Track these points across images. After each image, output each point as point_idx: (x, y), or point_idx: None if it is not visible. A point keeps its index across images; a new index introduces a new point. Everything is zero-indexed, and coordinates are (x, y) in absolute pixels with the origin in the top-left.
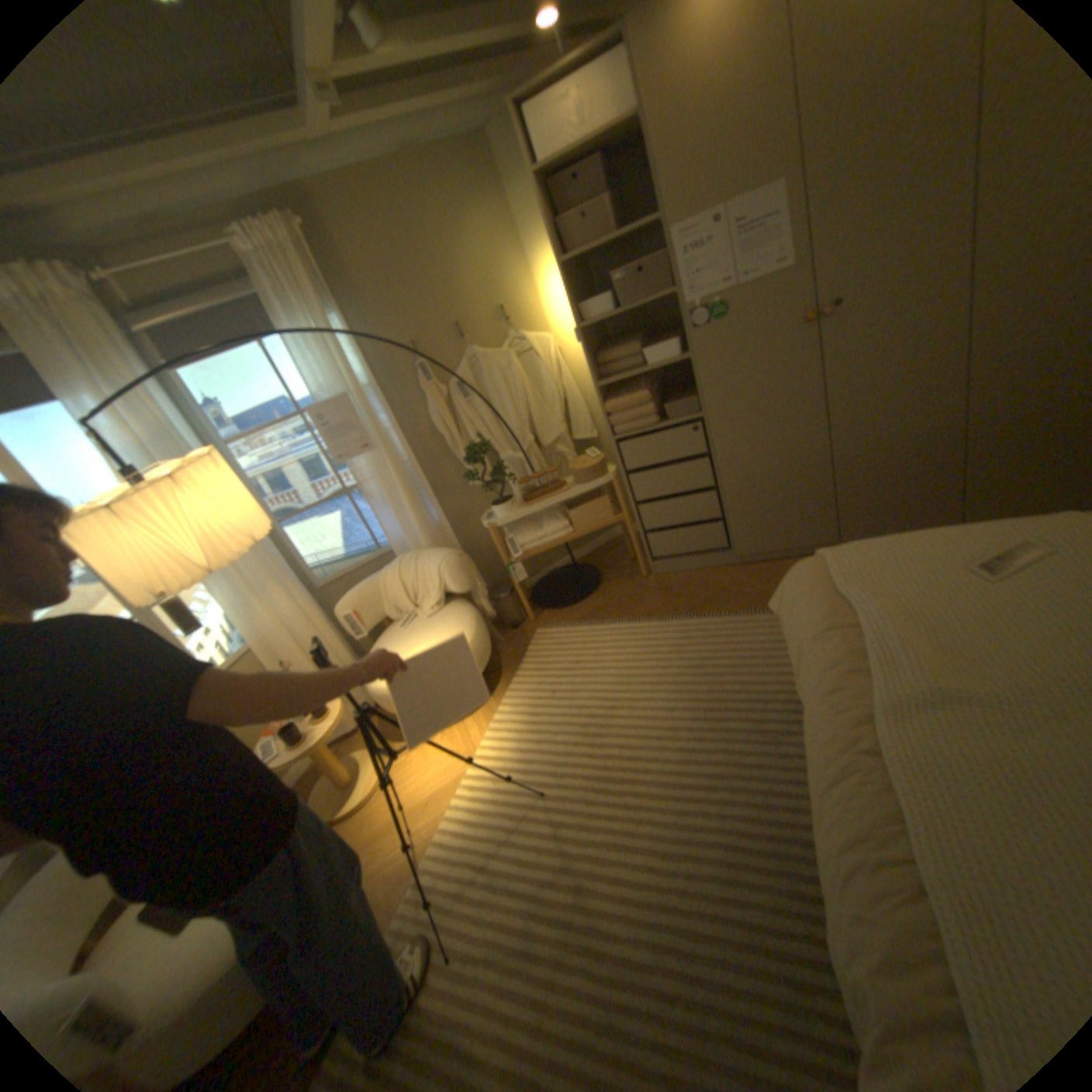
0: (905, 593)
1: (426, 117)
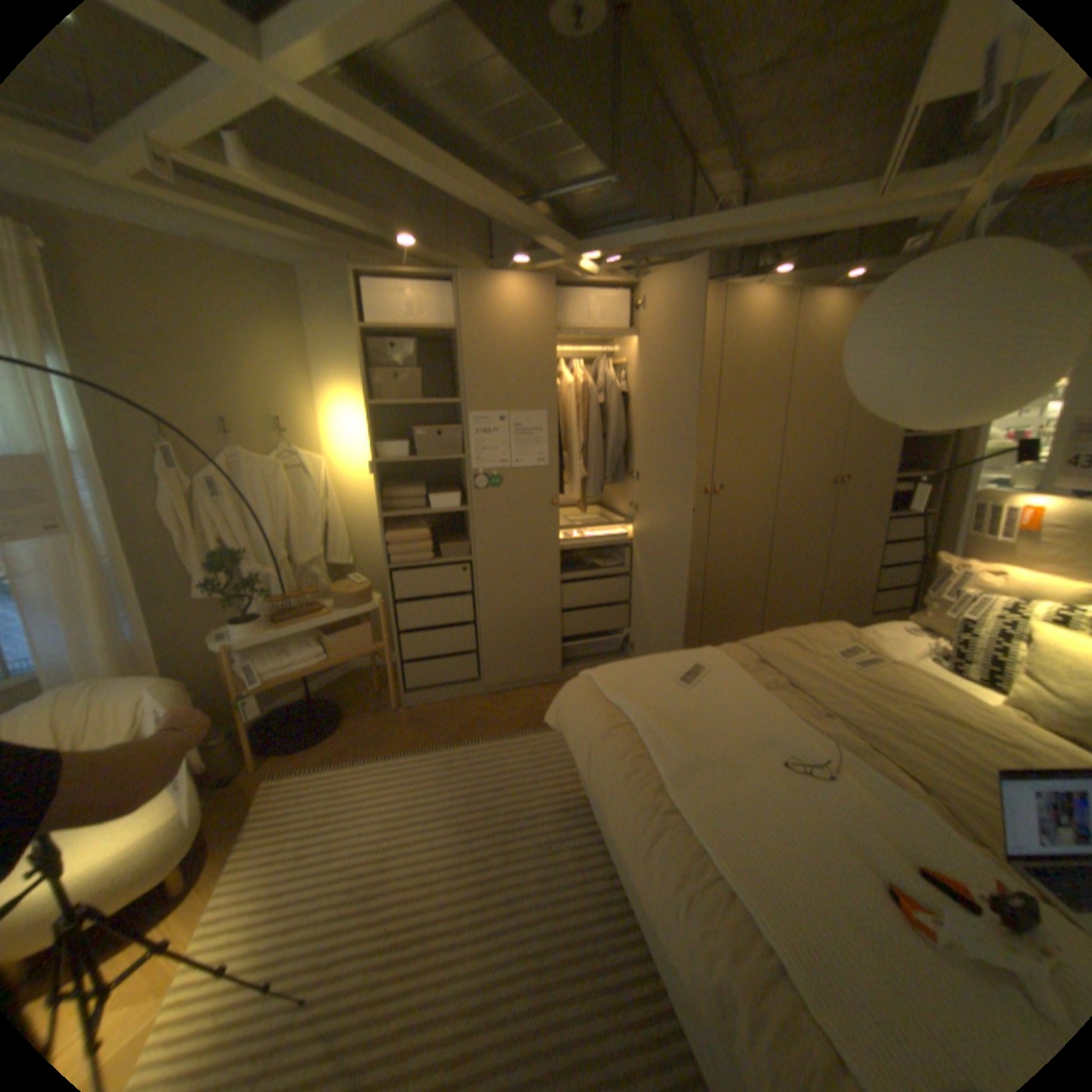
0: (649, 700)
1: (239, 231)
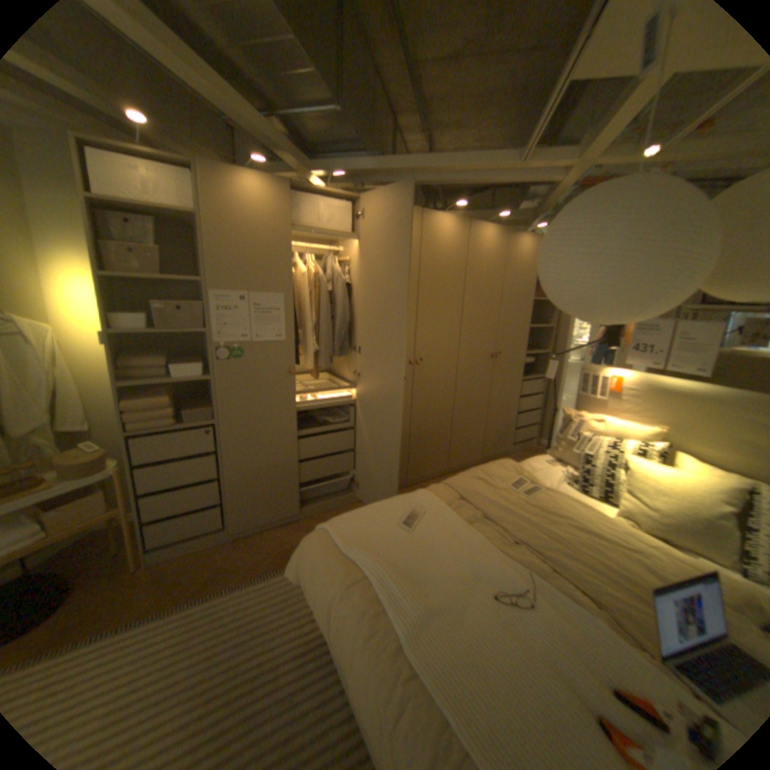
0: (379, 548)
1: None
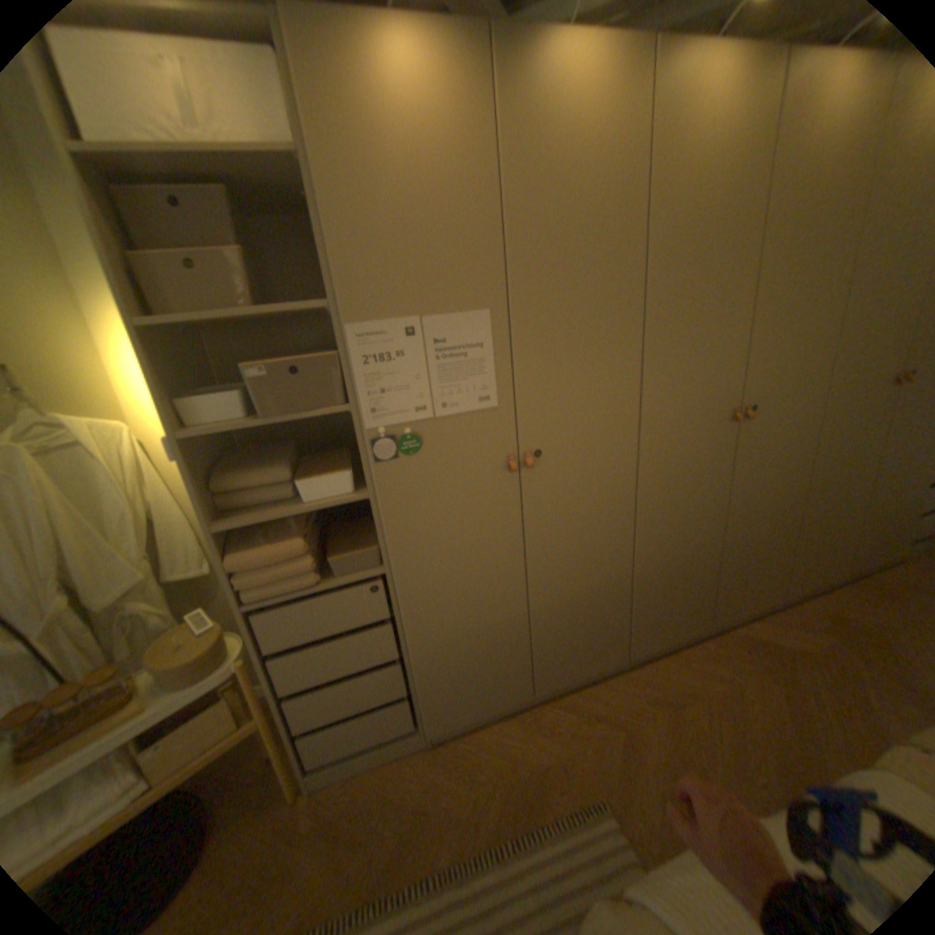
0: None
1: None
